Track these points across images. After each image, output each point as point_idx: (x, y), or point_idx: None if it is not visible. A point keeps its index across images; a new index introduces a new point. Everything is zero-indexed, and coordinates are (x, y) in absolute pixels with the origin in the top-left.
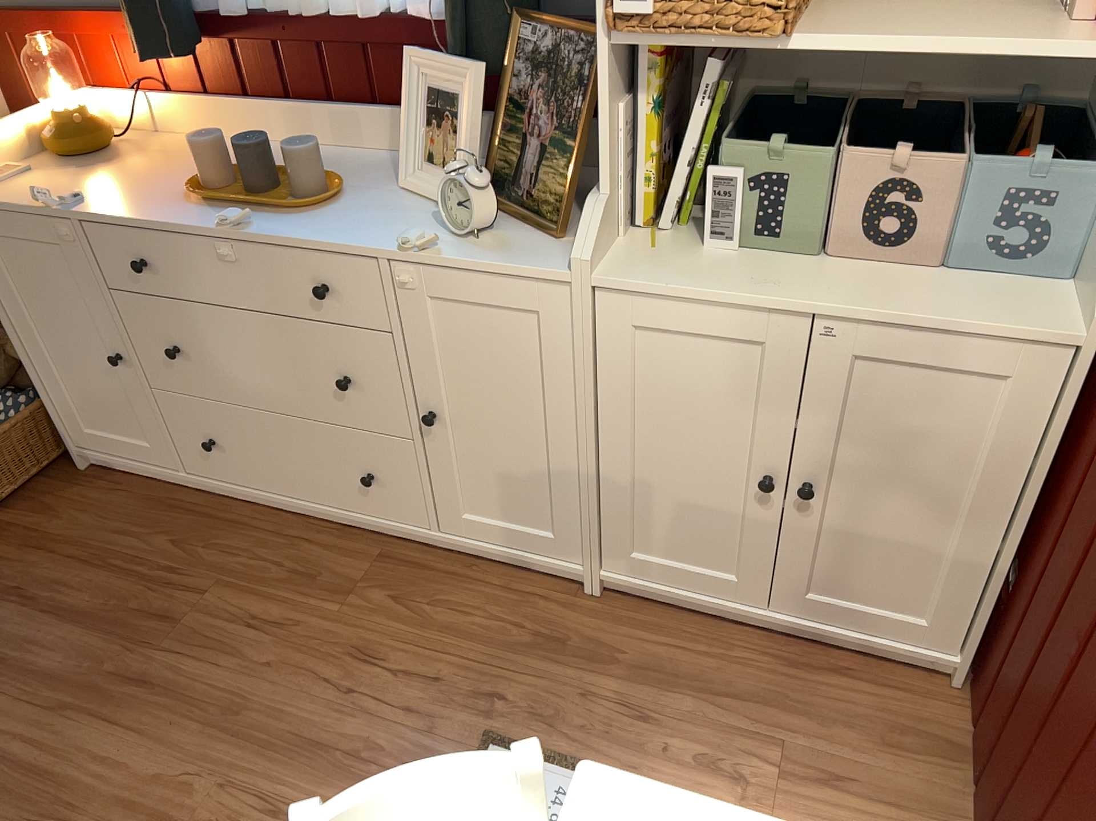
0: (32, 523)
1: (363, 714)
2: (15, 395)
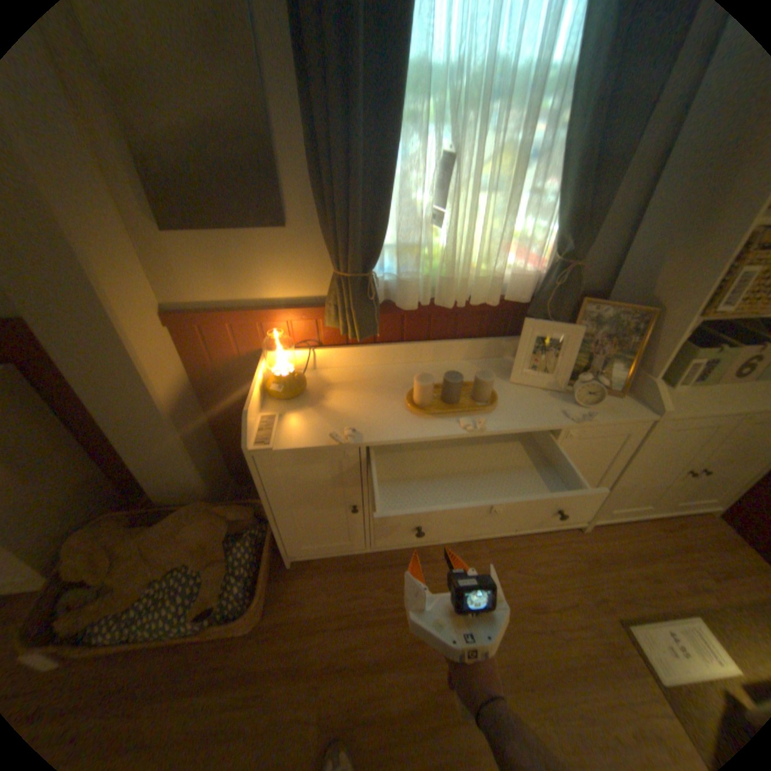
0: (286, 623)
1: (571, 647)
2: (234, 547)
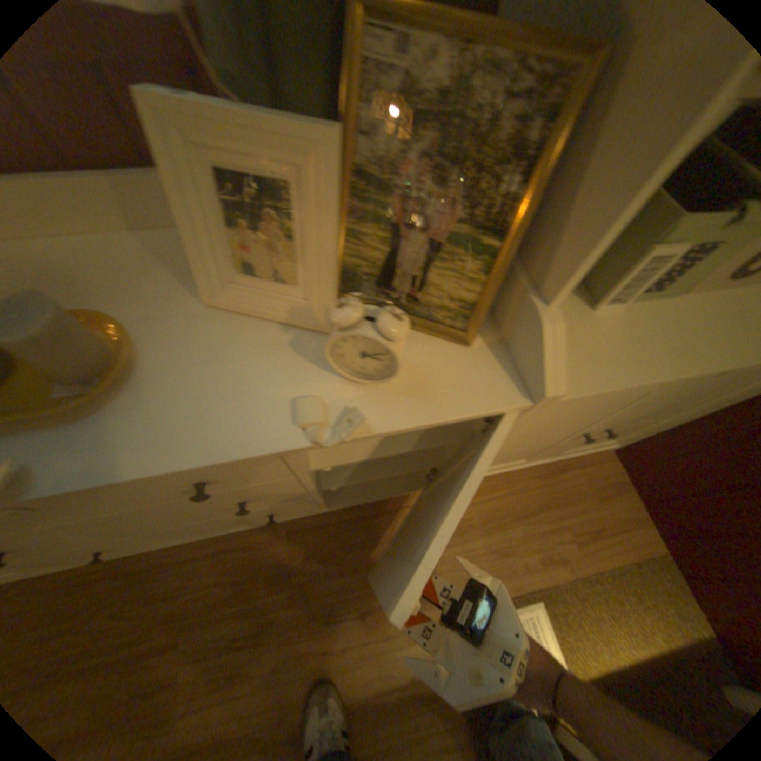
0: None
1: (364, 669)
2: None
